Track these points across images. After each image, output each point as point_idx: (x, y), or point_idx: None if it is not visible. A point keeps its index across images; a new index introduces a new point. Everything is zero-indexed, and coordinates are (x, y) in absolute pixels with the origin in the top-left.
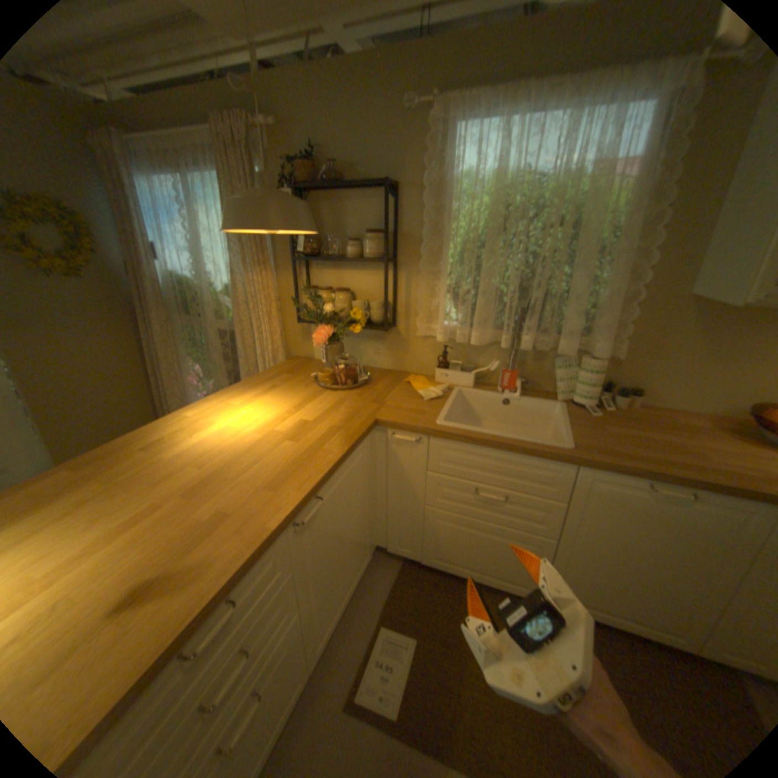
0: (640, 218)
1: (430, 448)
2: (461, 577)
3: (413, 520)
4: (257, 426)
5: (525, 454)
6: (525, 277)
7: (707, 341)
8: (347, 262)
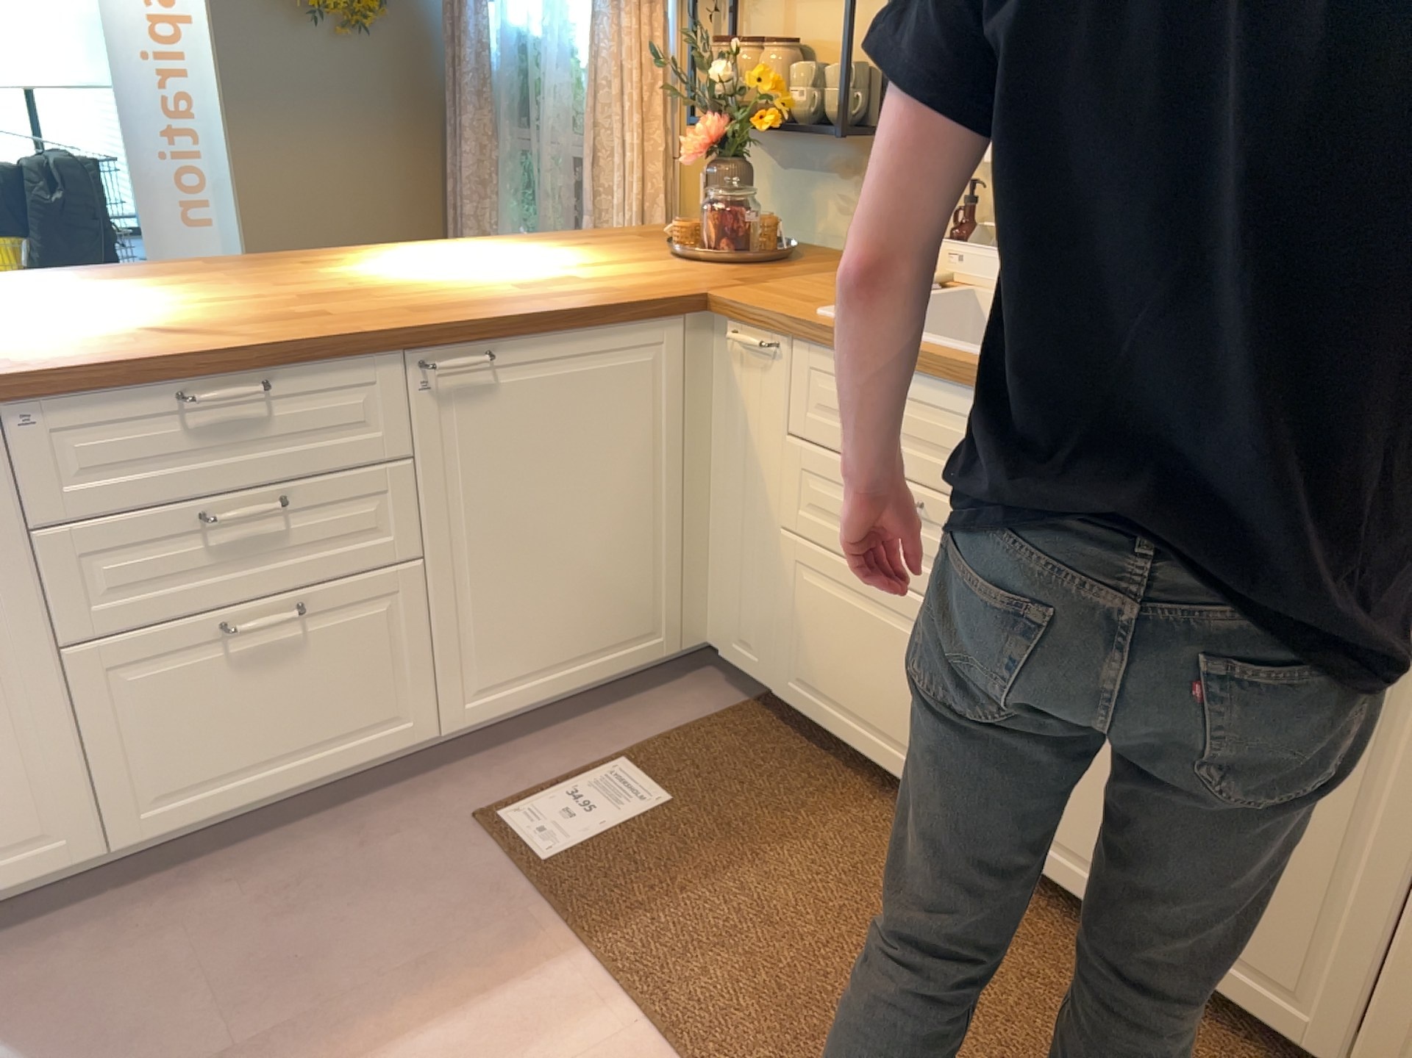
0: None
1: (794, 370)
2: (841, 739)
3: (763, 570)
4: (487, 270)
5: (956, 383)
6: None
7: None
8: None
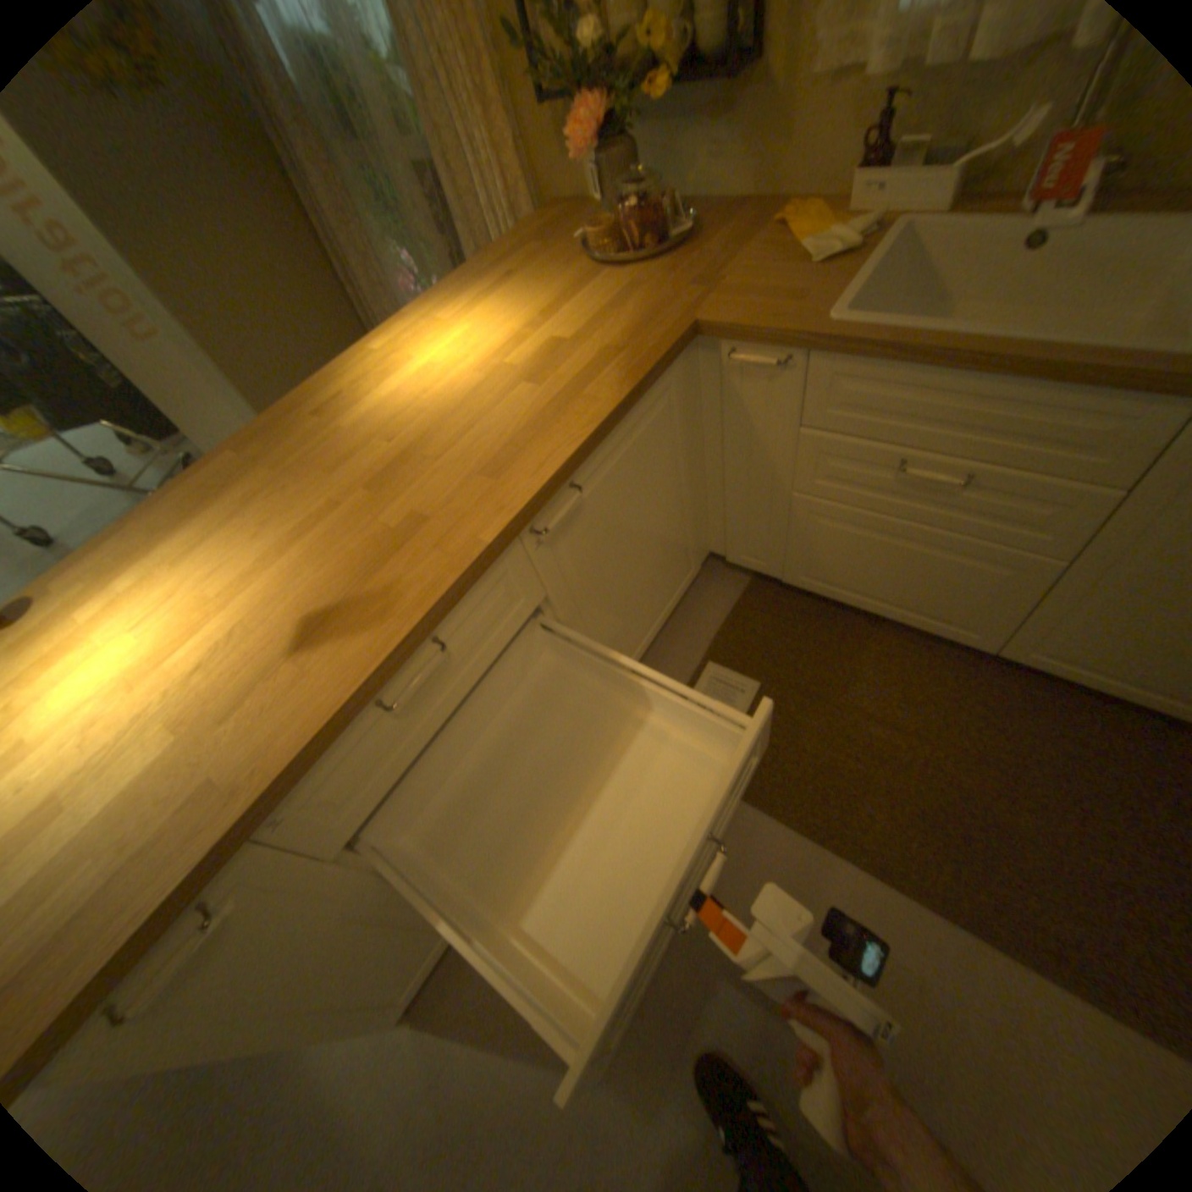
0: None
1: (810, 377)
2: (850, 605)
3: (770, 516)
4: (475, 359)
5: (1046, 376)
6: None
7: None
8: None
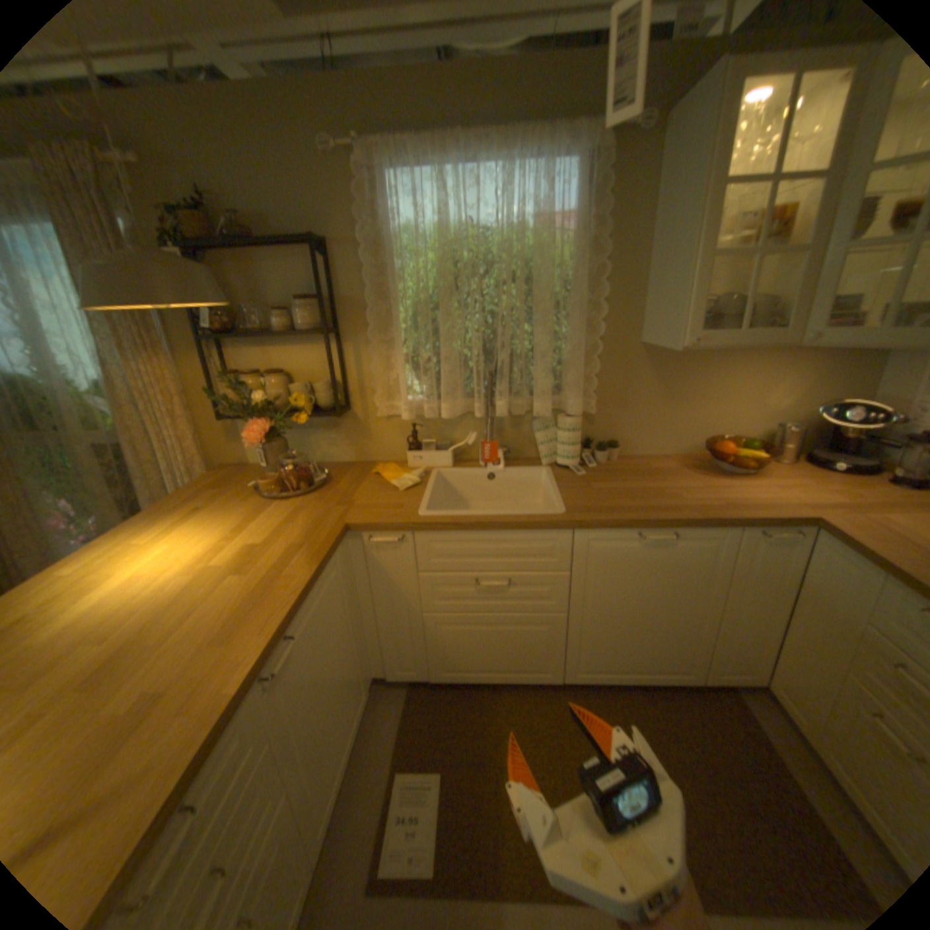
0: (585, 271)
1: (417, 544)
2: (477, 683)
3: (412, 634)
4: (181, 566)
5: (519, 528)
6: (488, 338)
7: (661, 386)
8: (274, 336)
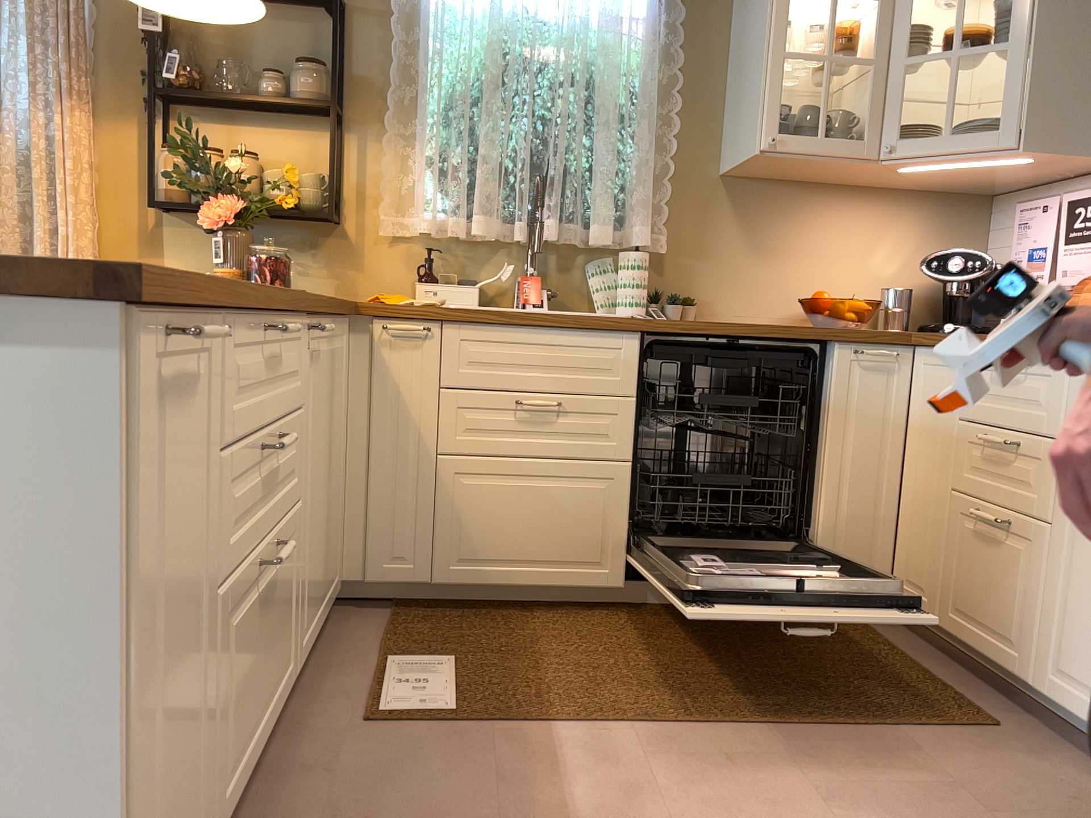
0: (655, 84)
1: (443, 343)
2: (502, 586)
3: (416, 493)
4: None
5: (576, 328)
6: (537, 148)
7: (746, 232)
8: (254, 116)
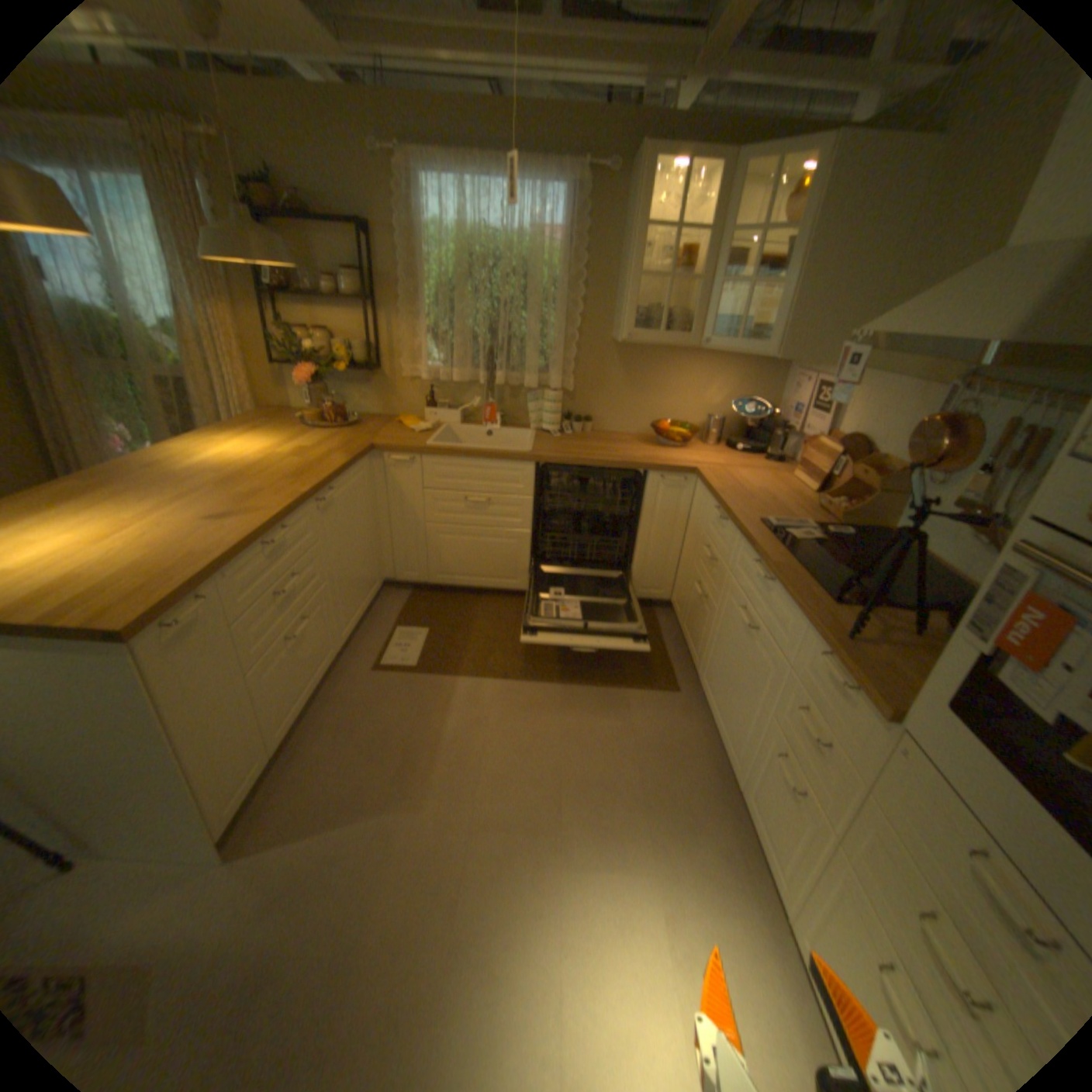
0: (569, 277)
1: (423, 467)
2: (464, 586)
3: (417, 542)
4: (256, 453)
5: (497, 461)
6: (493, 322)
7: (625, 377)
8: (321, 301)
